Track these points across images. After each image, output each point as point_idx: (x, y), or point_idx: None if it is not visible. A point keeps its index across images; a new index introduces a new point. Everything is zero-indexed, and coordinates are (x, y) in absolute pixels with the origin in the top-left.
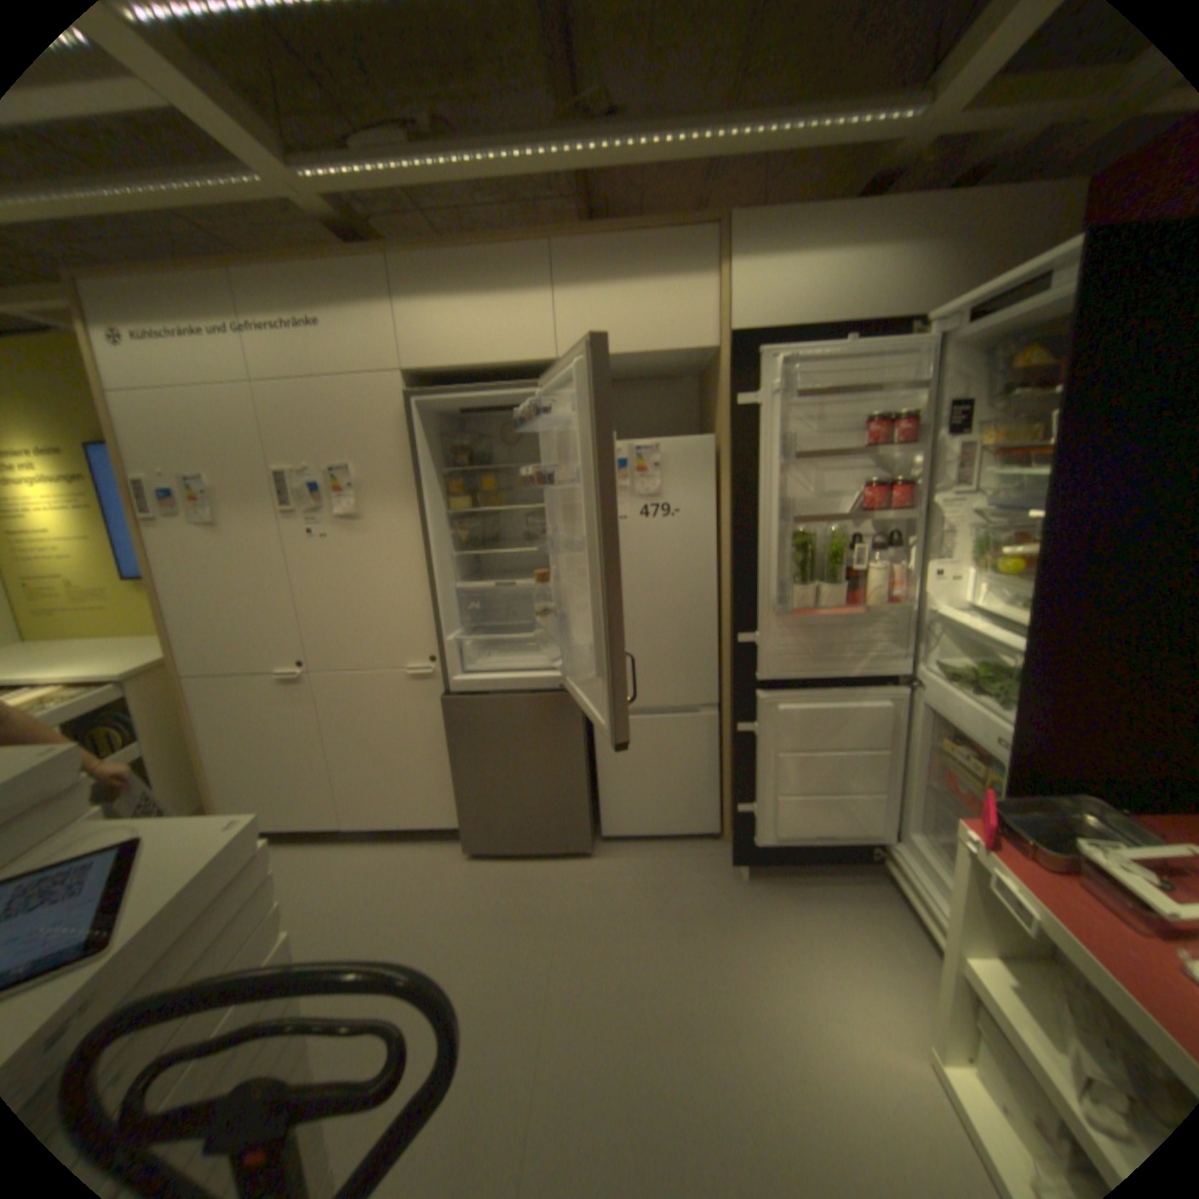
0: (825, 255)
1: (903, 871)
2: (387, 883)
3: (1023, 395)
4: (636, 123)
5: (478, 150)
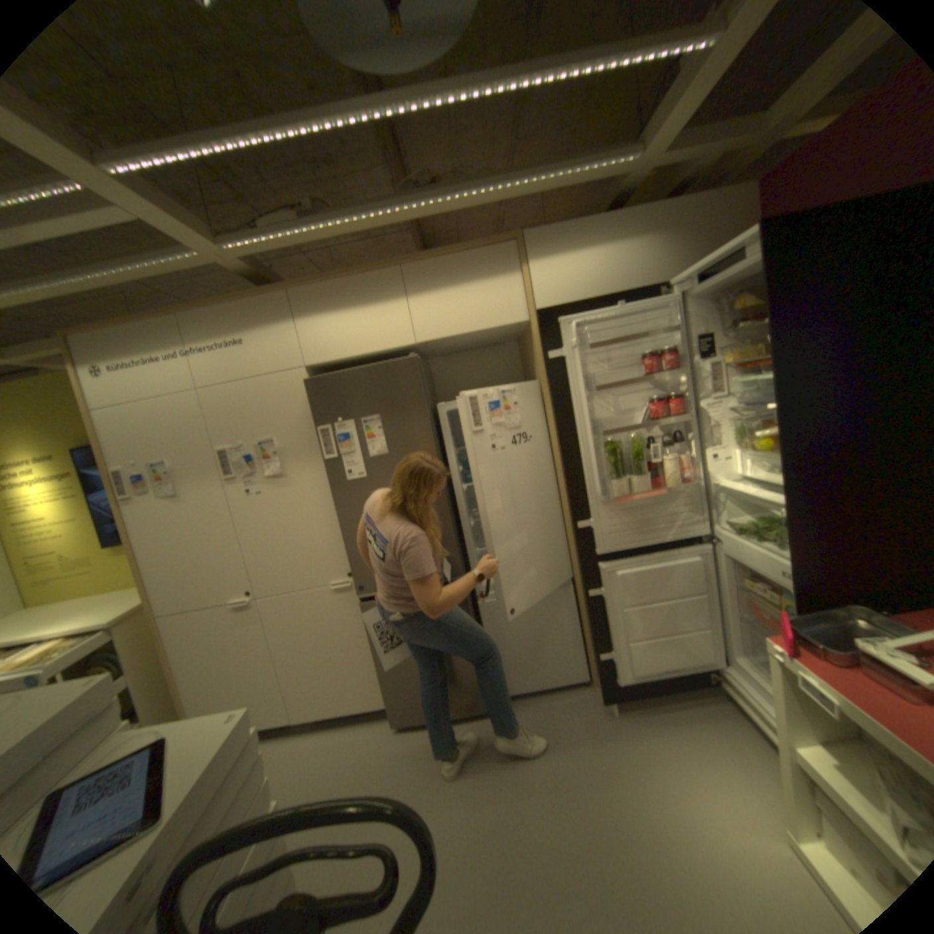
0: (591, 251)
1: (735, 689)
2: (333, 764)
3: (745, 327)
4: (450, 187)
5: (345, 217)
